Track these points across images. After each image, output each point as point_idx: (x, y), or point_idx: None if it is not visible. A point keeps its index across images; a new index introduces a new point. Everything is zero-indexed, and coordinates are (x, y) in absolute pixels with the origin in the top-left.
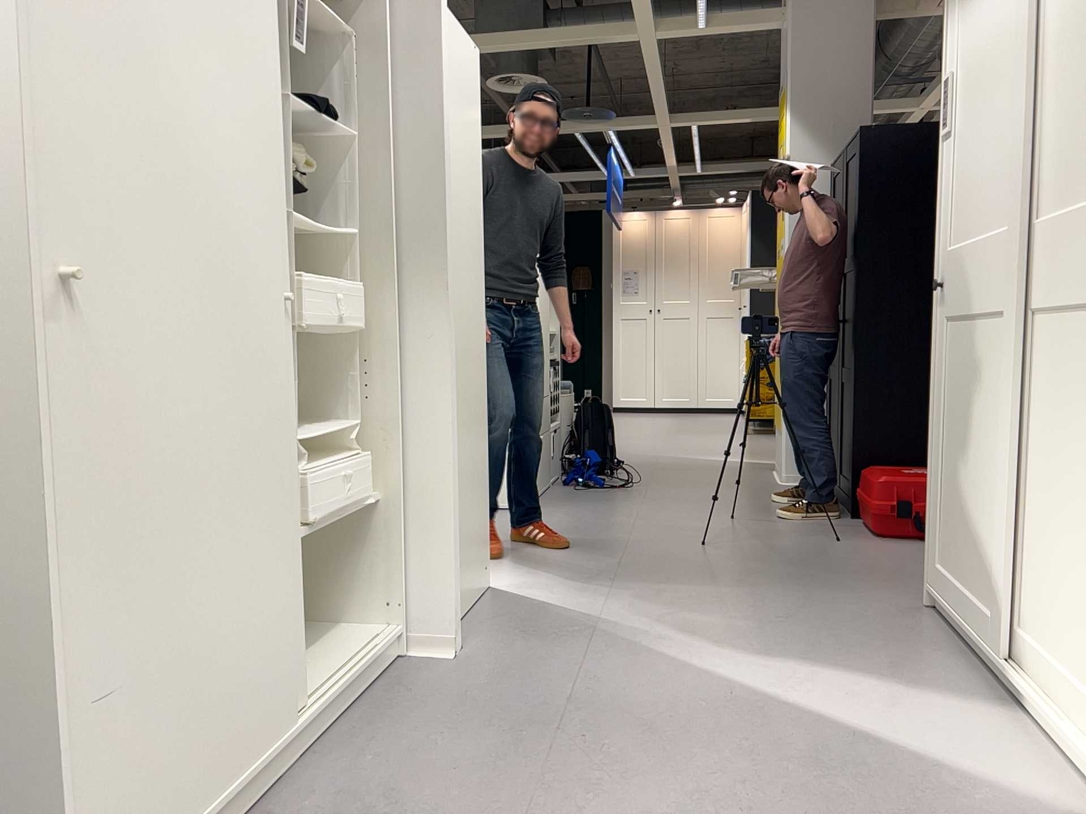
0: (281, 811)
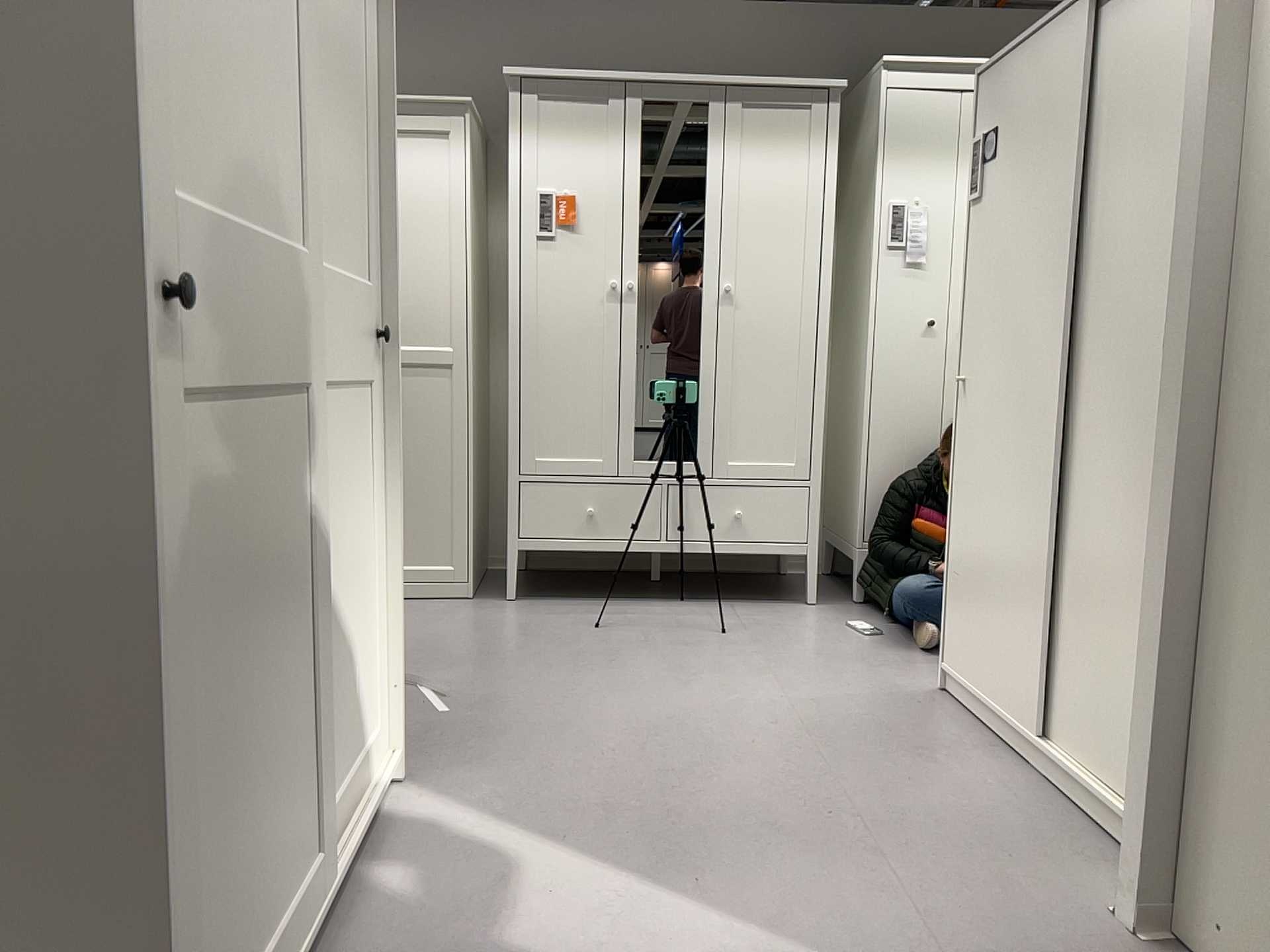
0: (974, 736)
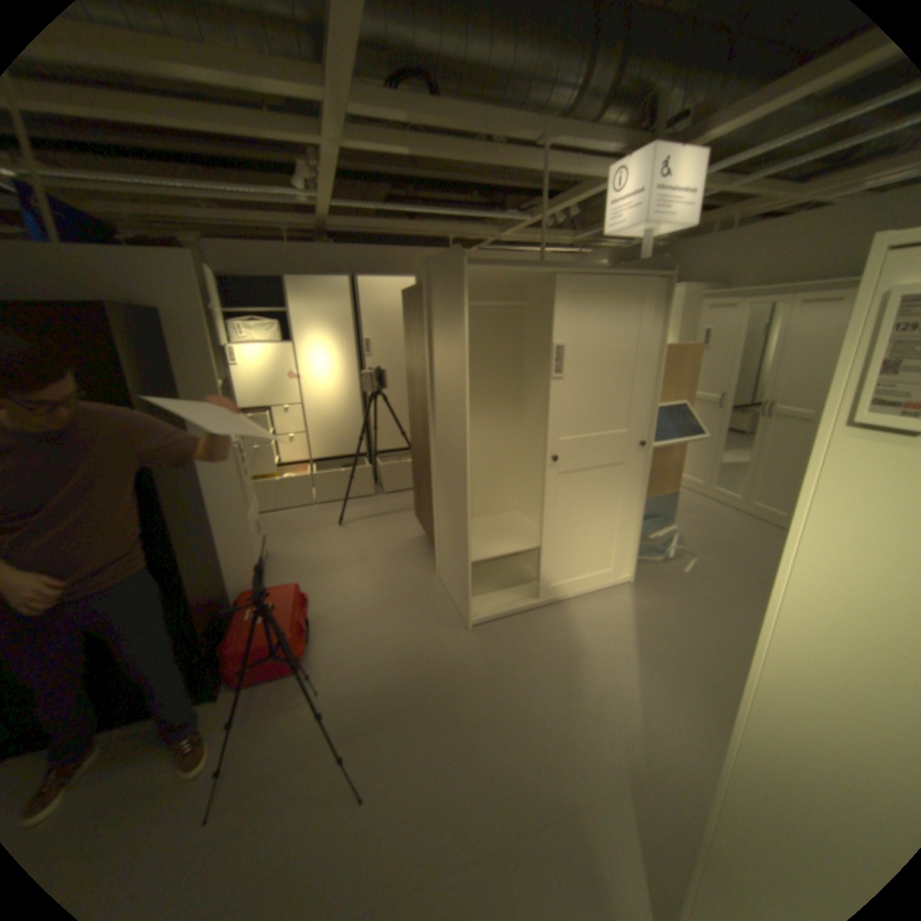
0: None
